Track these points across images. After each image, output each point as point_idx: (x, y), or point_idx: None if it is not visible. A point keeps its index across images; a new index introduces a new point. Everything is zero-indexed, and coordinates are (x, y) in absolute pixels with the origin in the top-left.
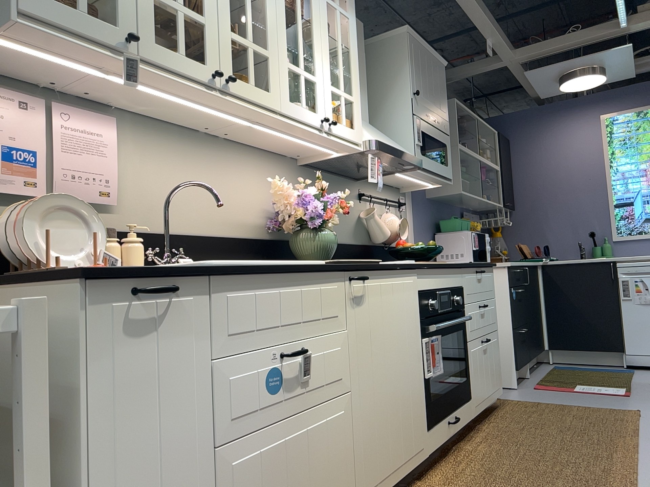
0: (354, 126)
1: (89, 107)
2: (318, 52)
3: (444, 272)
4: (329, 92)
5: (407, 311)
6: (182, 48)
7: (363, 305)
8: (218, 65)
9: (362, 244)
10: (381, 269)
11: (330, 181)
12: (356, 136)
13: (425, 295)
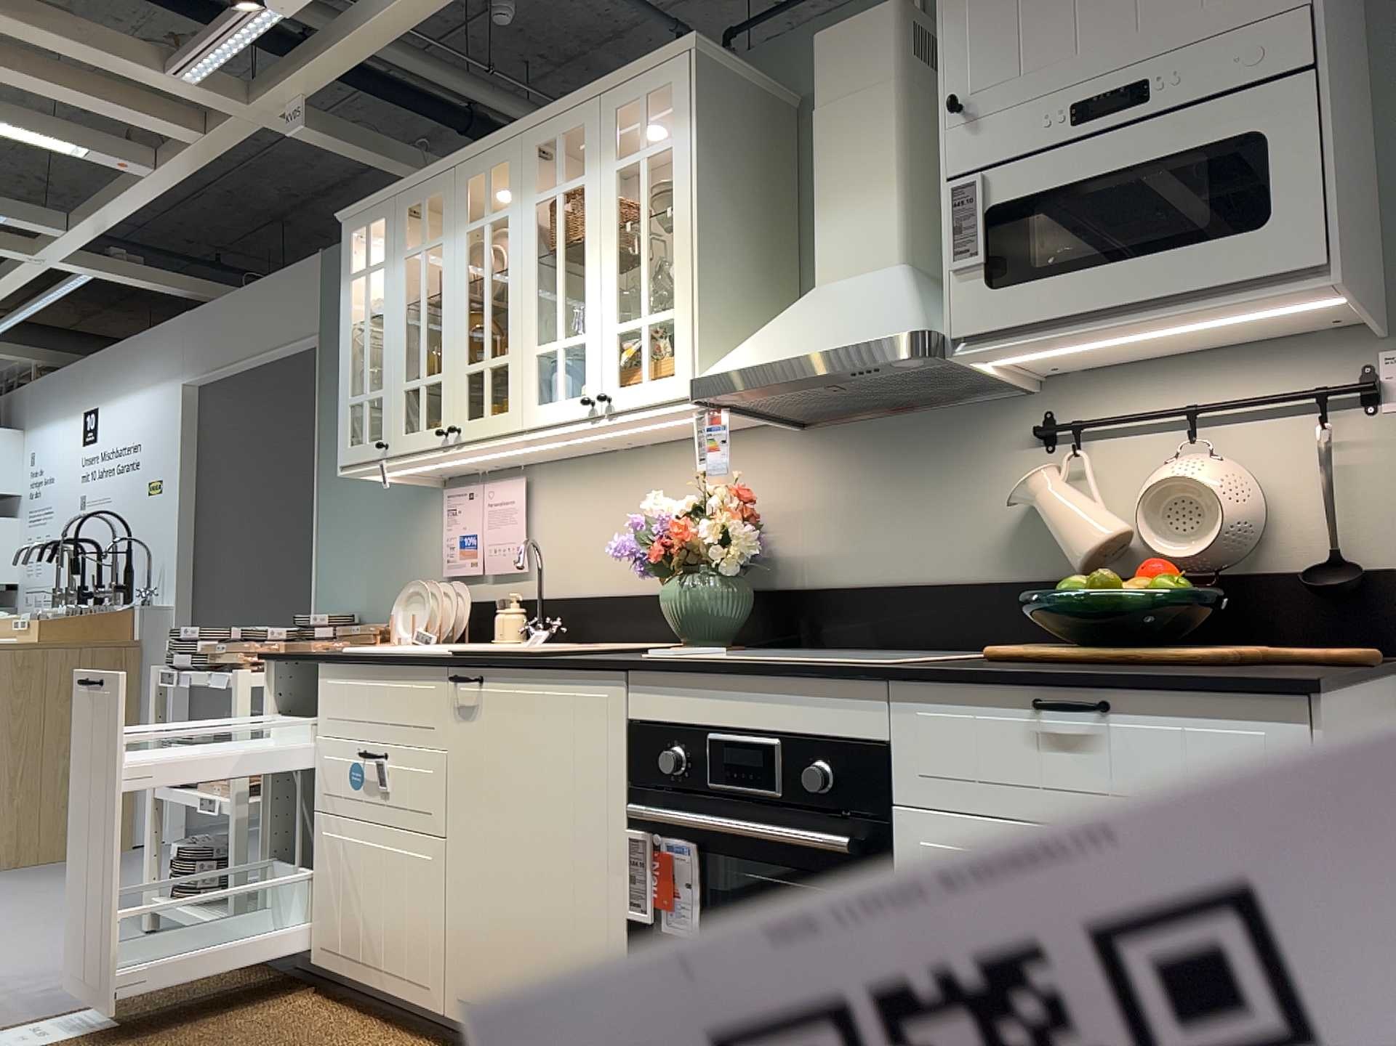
0: (677, 363)
1: (513, 473)
2: (590, 285)
3: (752, 687)
4: (609, 339)
5: (576, 753)
6: (421, 423)
7: (472, 720)
8: (451, 416)
9: (1042, 577)
10: (509, 666)
11: (902, 432)
12: (673, 386)
13: (653, 735)
